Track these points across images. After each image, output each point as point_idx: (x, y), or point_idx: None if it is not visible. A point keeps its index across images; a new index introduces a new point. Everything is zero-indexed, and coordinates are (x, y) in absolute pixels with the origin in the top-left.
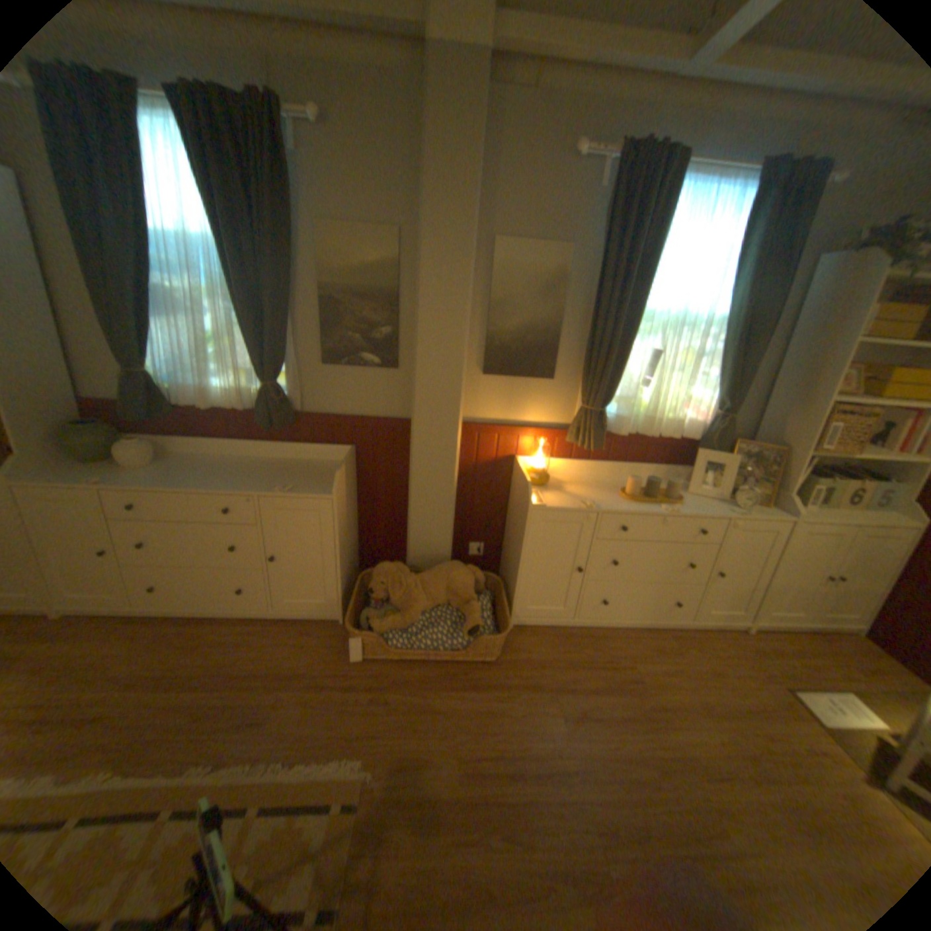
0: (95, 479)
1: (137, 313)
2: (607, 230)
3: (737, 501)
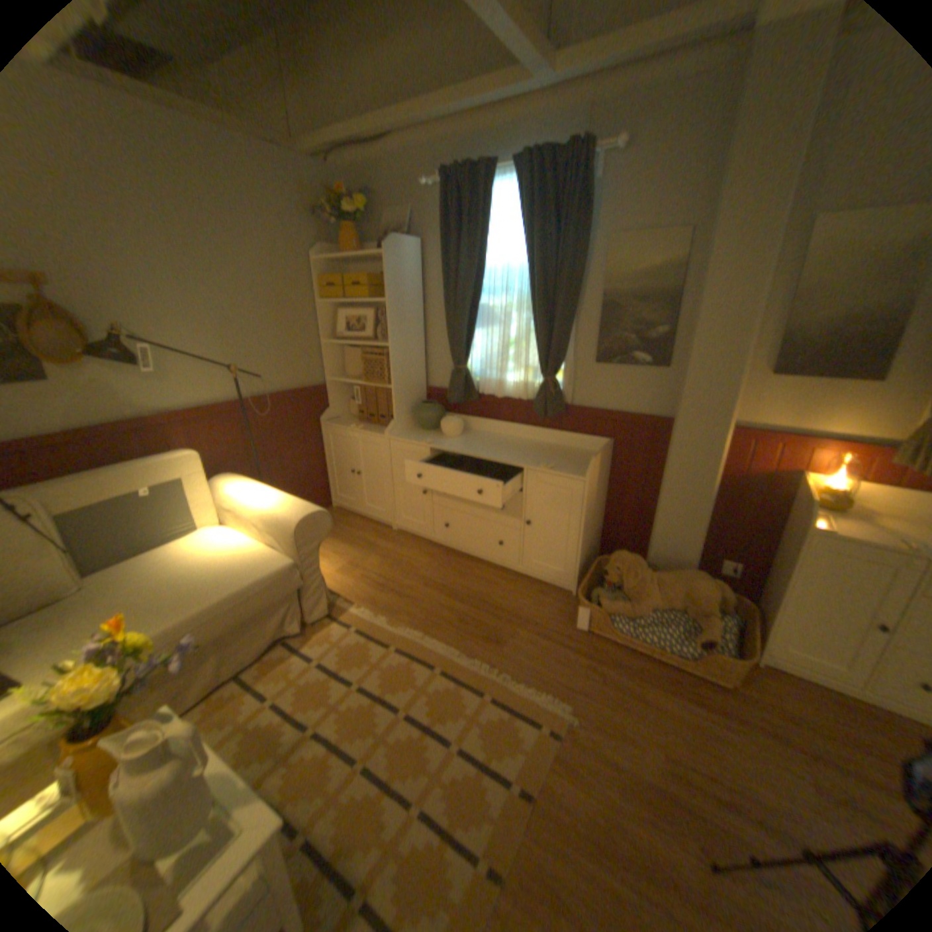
0: (429, 440)
1: (469, 325)
2: None
3: None
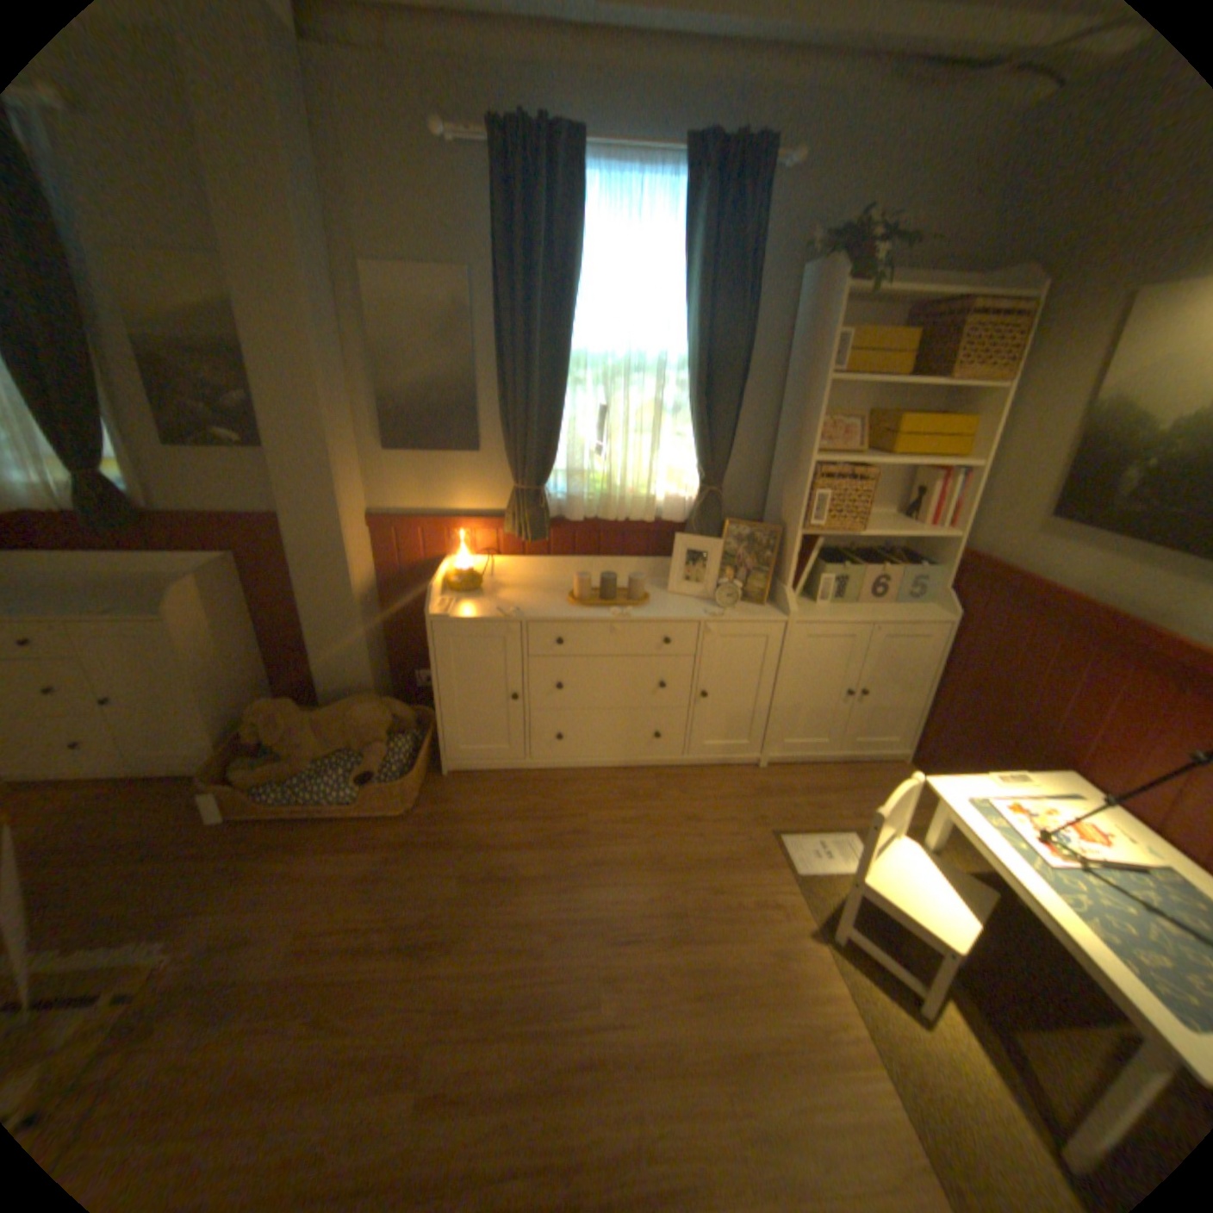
0: None
1: None
2: (492, 245)
3: (716, 599)
